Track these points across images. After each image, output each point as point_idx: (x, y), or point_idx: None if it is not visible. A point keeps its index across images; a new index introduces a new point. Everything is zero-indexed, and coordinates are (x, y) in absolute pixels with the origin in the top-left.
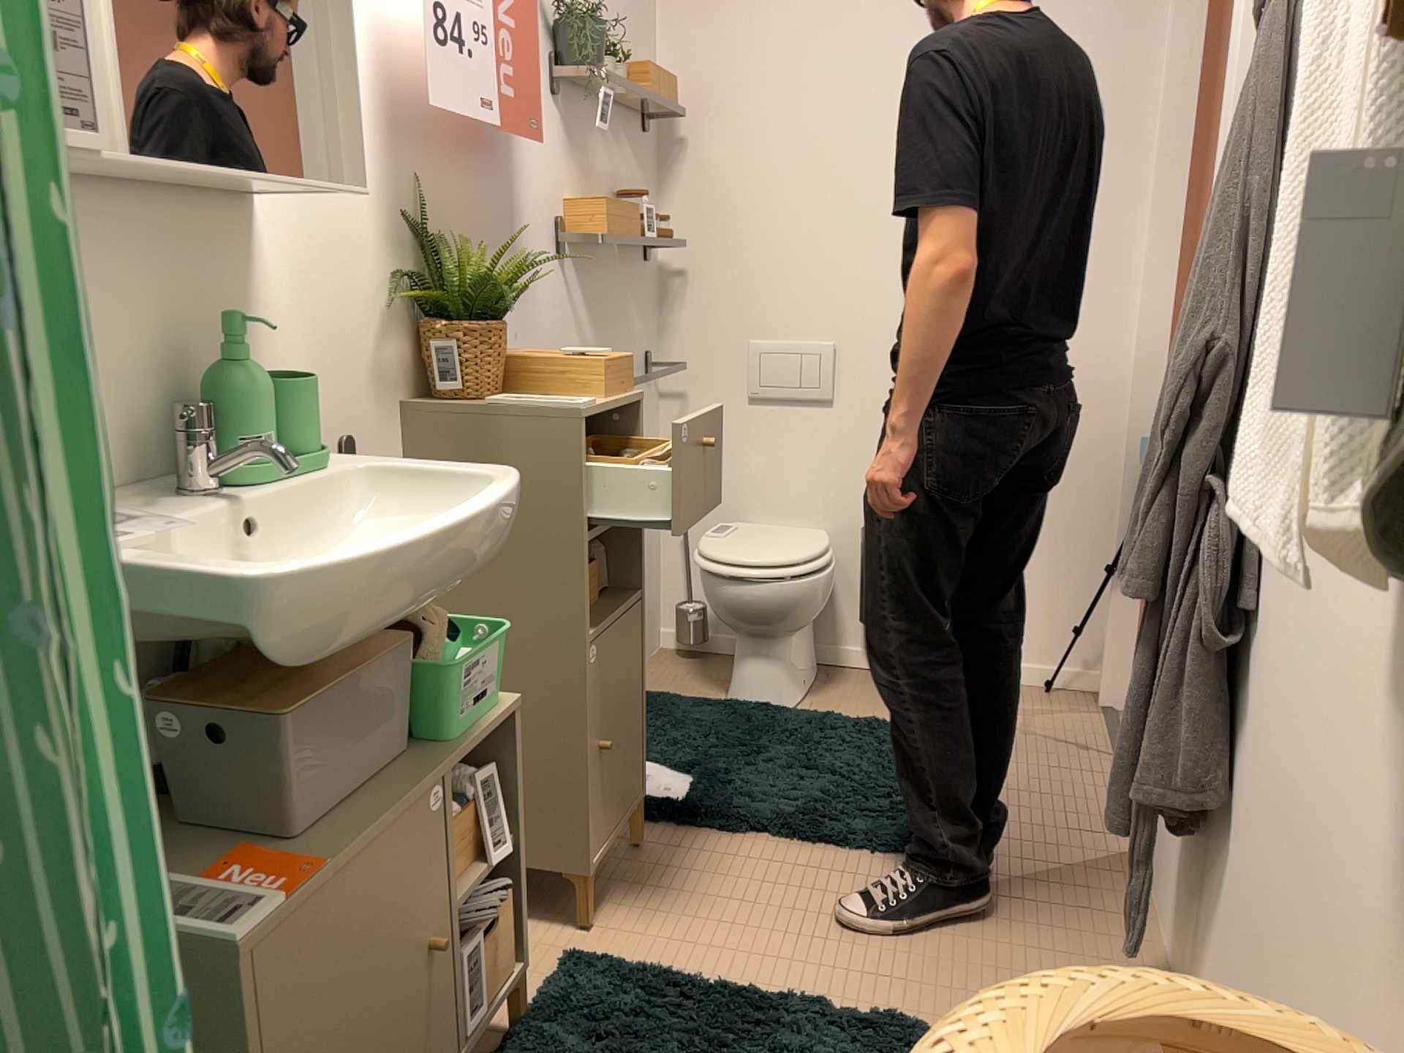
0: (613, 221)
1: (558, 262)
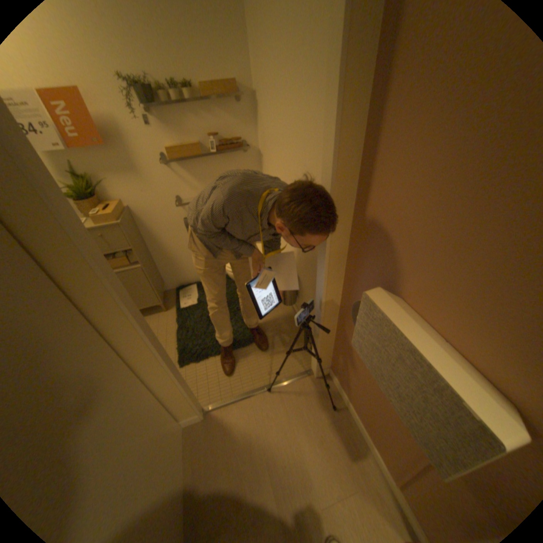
0: (168, 151)
1: (159, 164)
